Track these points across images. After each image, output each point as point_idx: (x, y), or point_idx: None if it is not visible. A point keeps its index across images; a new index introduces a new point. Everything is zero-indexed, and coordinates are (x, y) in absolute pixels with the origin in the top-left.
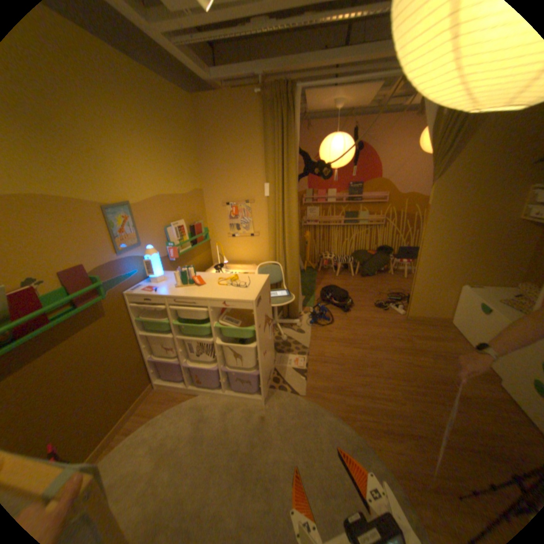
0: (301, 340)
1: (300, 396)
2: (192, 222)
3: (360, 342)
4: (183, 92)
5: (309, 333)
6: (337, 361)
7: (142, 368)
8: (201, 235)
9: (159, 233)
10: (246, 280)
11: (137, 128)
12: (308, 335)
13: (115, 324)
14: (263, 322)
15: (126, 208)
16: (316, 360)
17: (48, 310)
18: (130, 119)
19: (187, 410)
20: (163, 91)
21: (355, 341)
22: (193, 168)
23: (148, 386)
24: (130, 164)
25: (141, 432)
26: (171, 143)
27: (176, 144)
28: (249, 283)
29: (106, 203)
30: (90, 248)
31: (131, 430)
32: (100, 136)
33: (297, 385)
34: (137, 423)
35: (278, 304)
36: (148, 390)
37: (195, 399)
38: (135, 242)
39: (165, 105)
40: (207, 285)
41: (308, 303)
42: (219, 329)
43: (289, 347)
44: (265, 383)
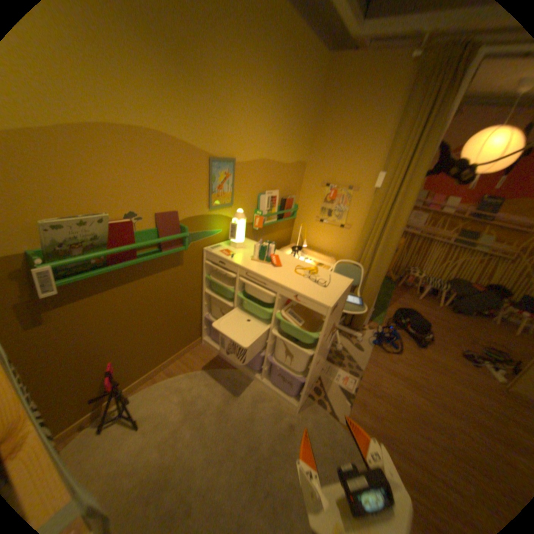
0: (358, 358)
1: (339, 423)
2: (285, 195)
3: (431, 393)
4: (323, 49)
5: (368, 354)
6: (395, 403)
7: (198, 322)
8: (289, 211)
9: (252, 199)
10: (325, 278)
11: (266, 82)
12: (366, 356)
13: (188, 275)
14: (328, 330)
15: (230, 165)
16: (368, 389)
17: (138, 247)
18: (263, 70)
19: (223, 379)
20: (304, 44)
21: (424, 389)
22: (305, 138)
23: (198, 340)
24: (248, 119)
25: (180, 381)
26: (293, 105)
27: (298, 108)
28: (328, 283)
29: (214, 156)
30: (188, 198)
31: (173, 373)
32: (230, 83)
33: (339, 408)
34: (179, 370)
35: (345, 311)
36: (196, 343)
37: (233, 372)
38: (228, 202)
39: (301, 60)
40: (282, 268)
41: (376, 318)
42: (279, 318)
43: (341, 360)
44: (306, 392)
